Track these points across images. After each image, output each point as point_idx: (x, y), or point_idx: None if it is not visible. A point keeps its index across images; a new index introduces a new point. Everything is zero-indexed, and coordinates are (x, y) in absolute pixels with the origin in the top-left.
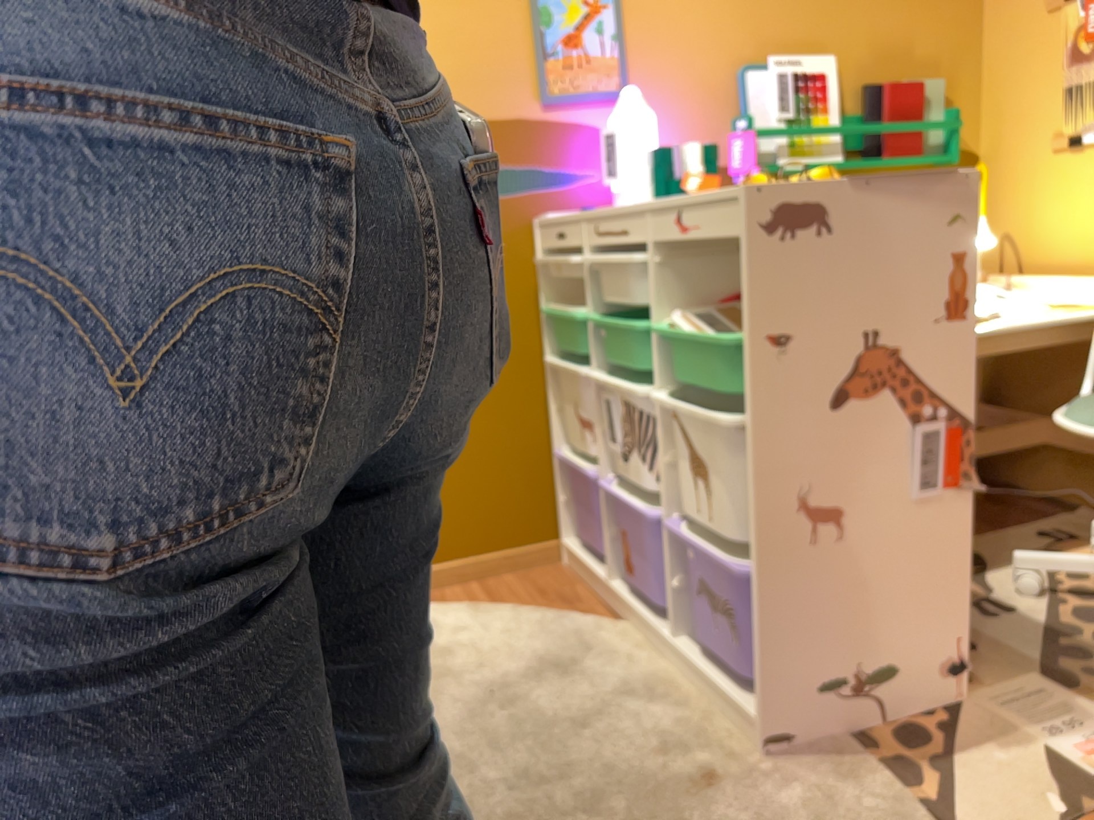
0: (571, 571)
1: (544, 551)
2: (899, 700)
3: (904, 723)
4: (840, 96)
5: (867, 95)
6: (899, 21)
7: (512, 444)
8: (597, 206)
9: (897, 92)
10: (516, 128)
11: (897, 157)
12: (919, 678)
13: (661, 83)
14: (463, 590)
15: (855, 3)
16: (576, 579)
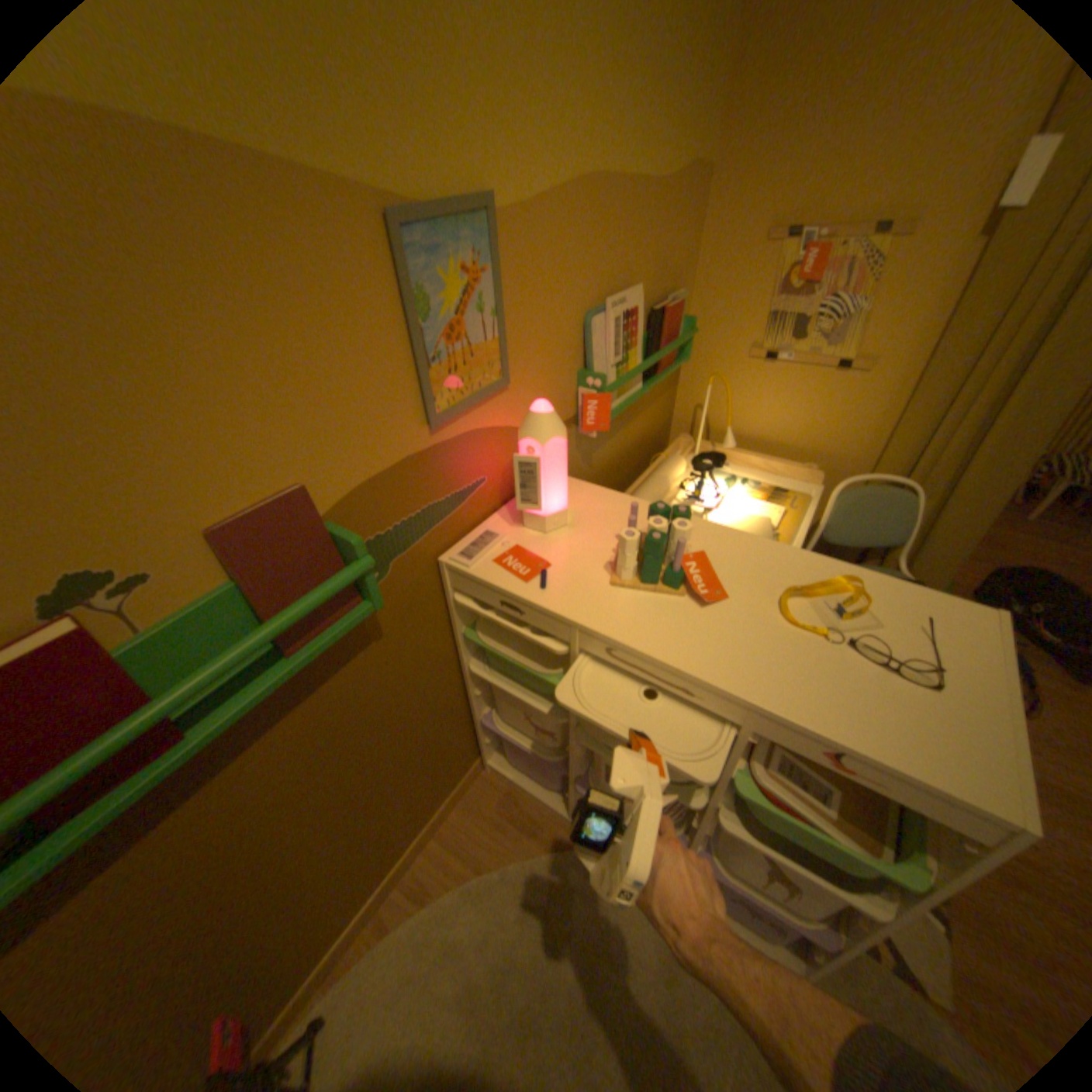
0: (502, 781)
1: (473, 774)
2: None
3: None
4: (644, 325)
5: (655, 318)
6: (671, 236)
7: (443, 737)
8: (489, 509)
9: (673, 314)
10: (407, 471)
11: (665, 369)
12: None
13: (532, 353)
14: (432, 858)
15: (654, 220)
16: (514, 791)
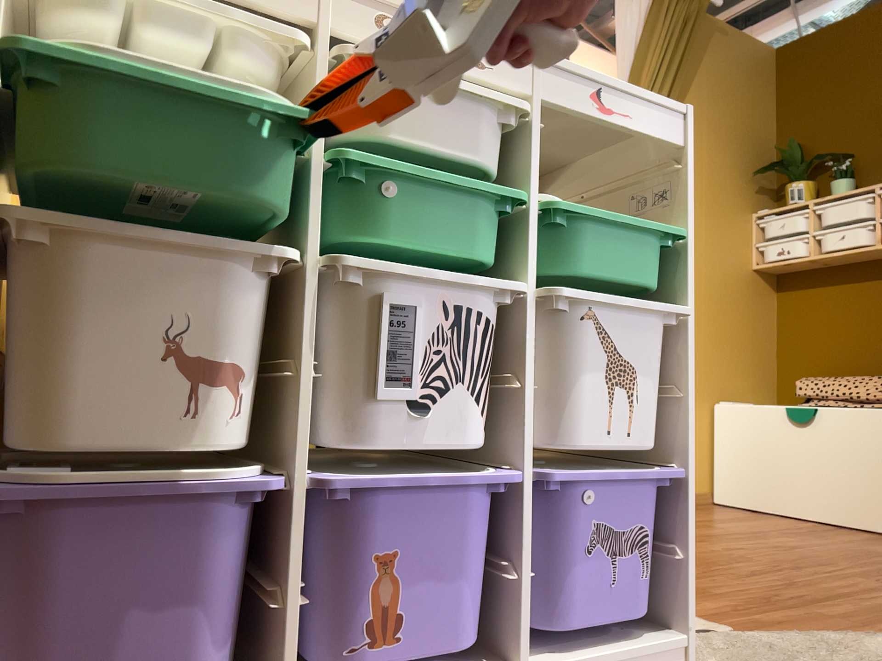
0: None
1: None
2: None
3: None
4: None
5: None
6: None
7: None
8: None
9: None
10: None
11: None
12: None
13: None
14: None
15: None
16: None
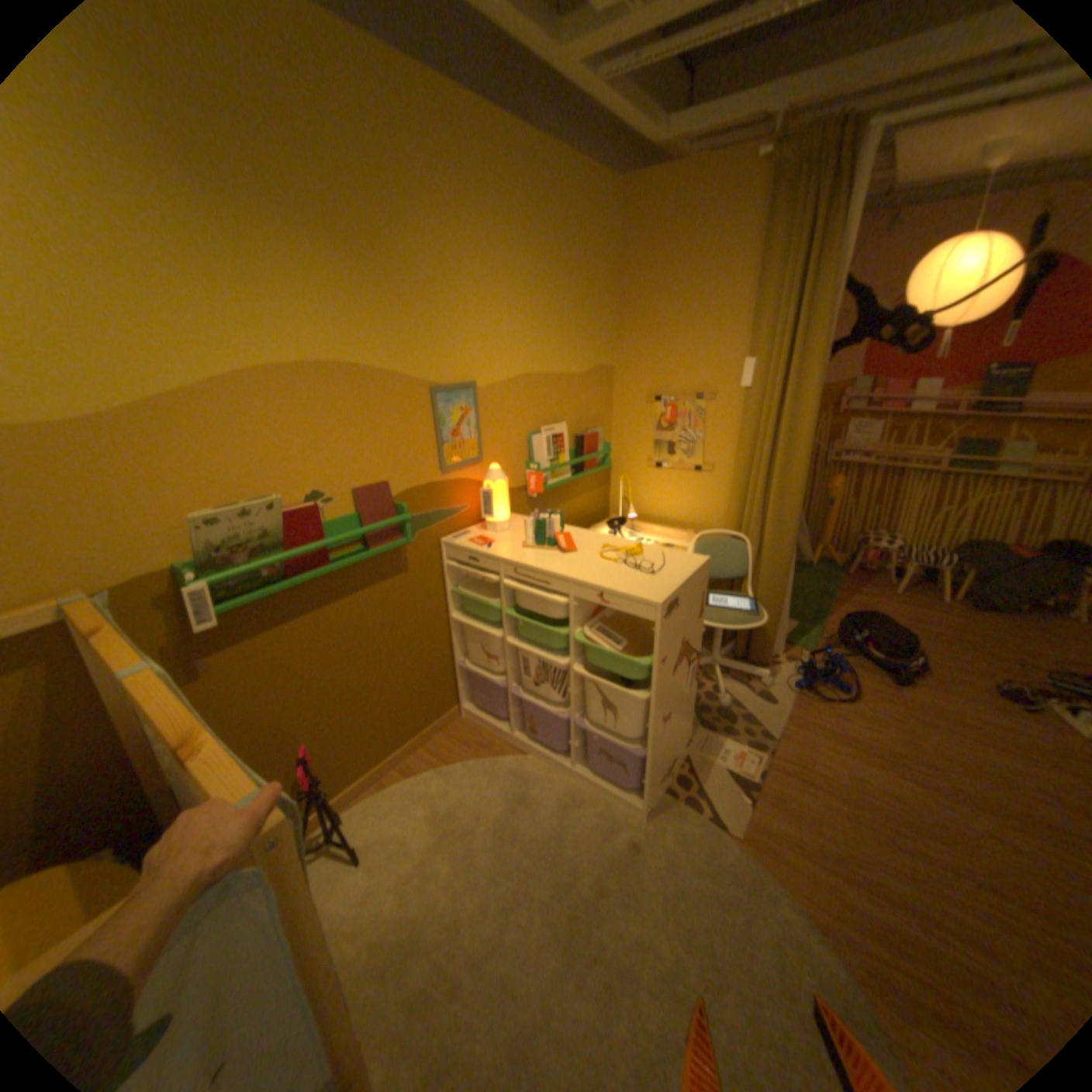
0: (471, 722)
1: (452, 715)
2: (675, 766)
3: (676, 773)
4: (568, 444)
5: (577, 441)
6: (585, 401)
7: (434, 666)
8: (469, 523)
9: (589, 439)
10: (428, 490)
11: (588, 470)
12: (680, 754)
13: (495, 449)
14: (419, 758)
15: (570, 393)
16: (478, 727)
